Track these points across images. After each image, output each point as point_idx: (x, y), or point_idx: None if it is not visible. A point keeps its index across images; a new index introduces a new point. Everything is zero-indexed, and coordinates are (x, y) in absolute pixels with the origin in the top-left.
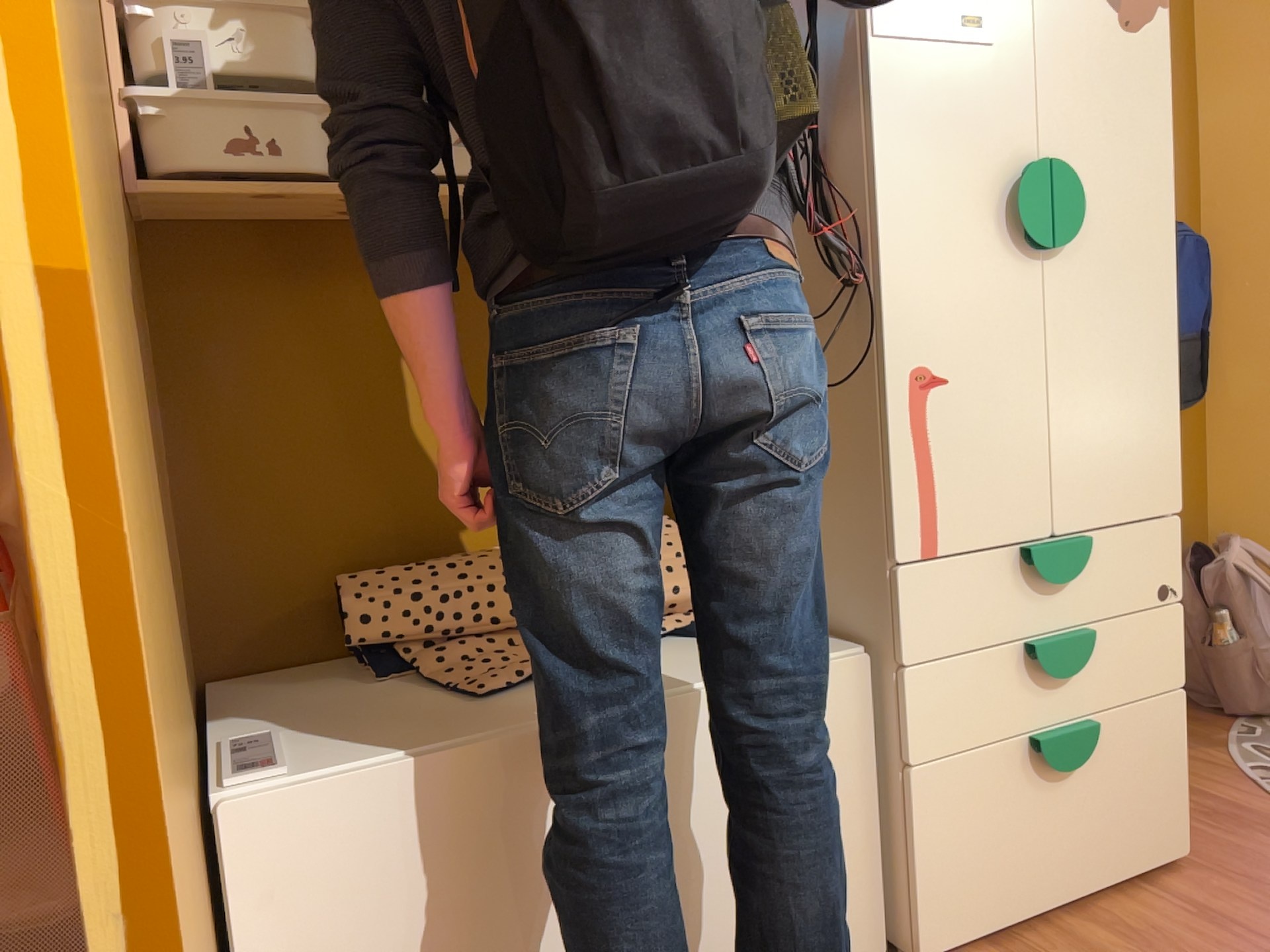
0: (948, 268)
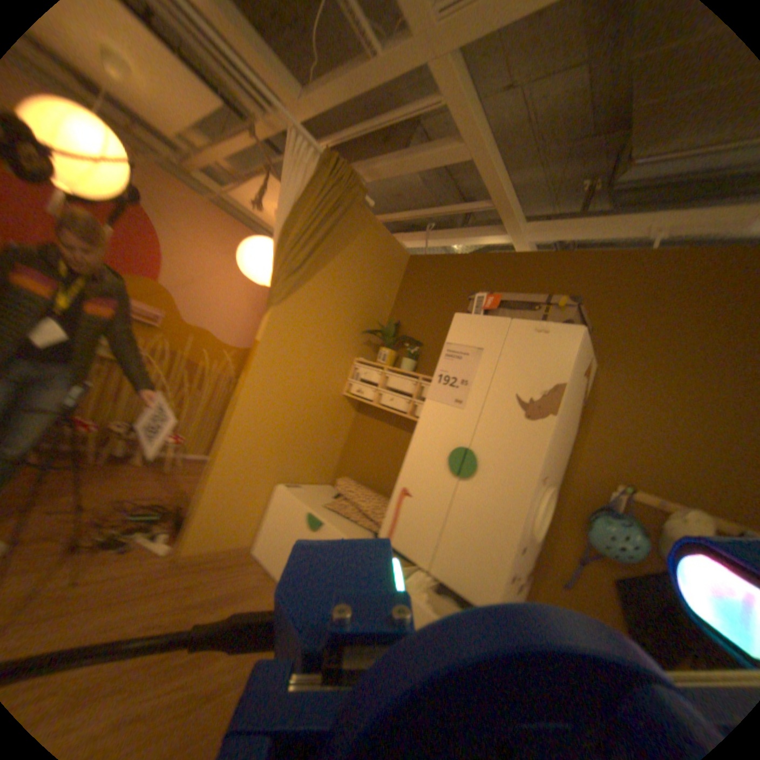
0: (424, 465)
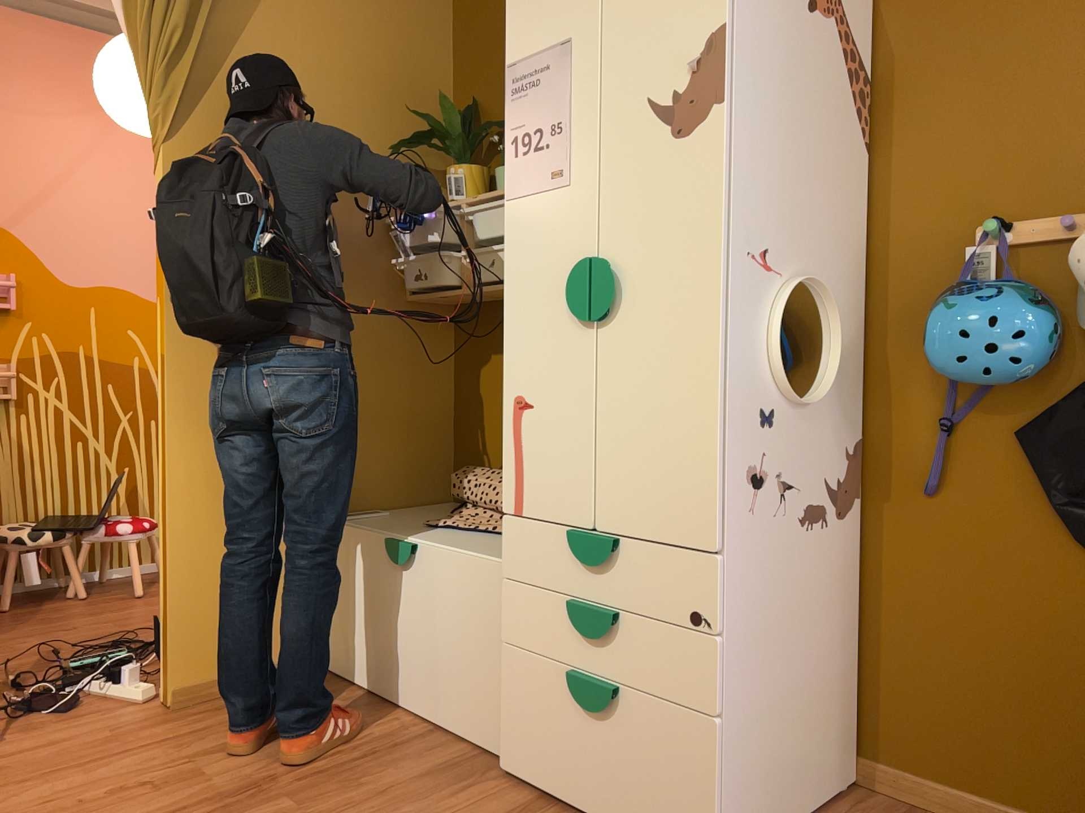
0: (535, 333)
